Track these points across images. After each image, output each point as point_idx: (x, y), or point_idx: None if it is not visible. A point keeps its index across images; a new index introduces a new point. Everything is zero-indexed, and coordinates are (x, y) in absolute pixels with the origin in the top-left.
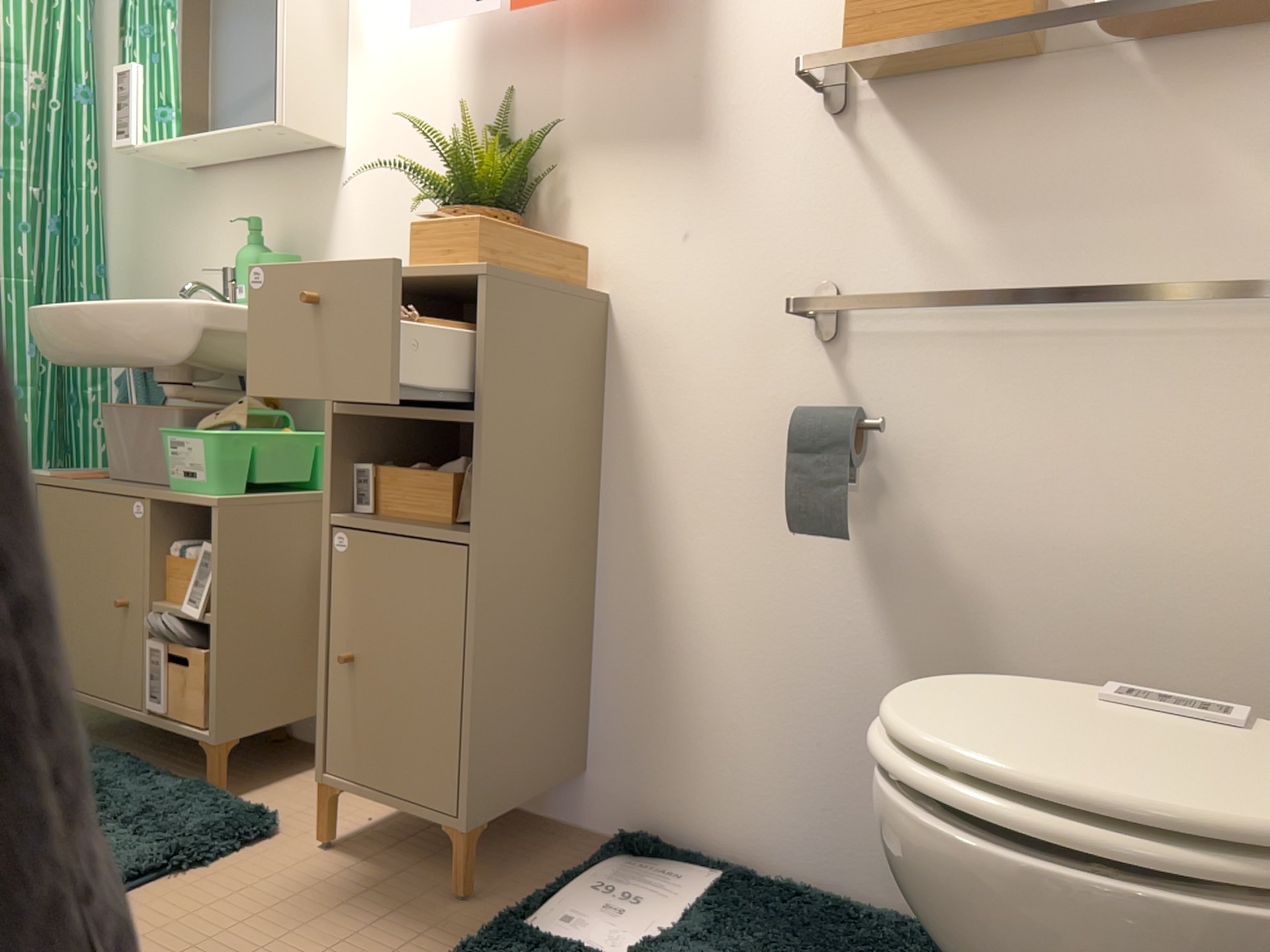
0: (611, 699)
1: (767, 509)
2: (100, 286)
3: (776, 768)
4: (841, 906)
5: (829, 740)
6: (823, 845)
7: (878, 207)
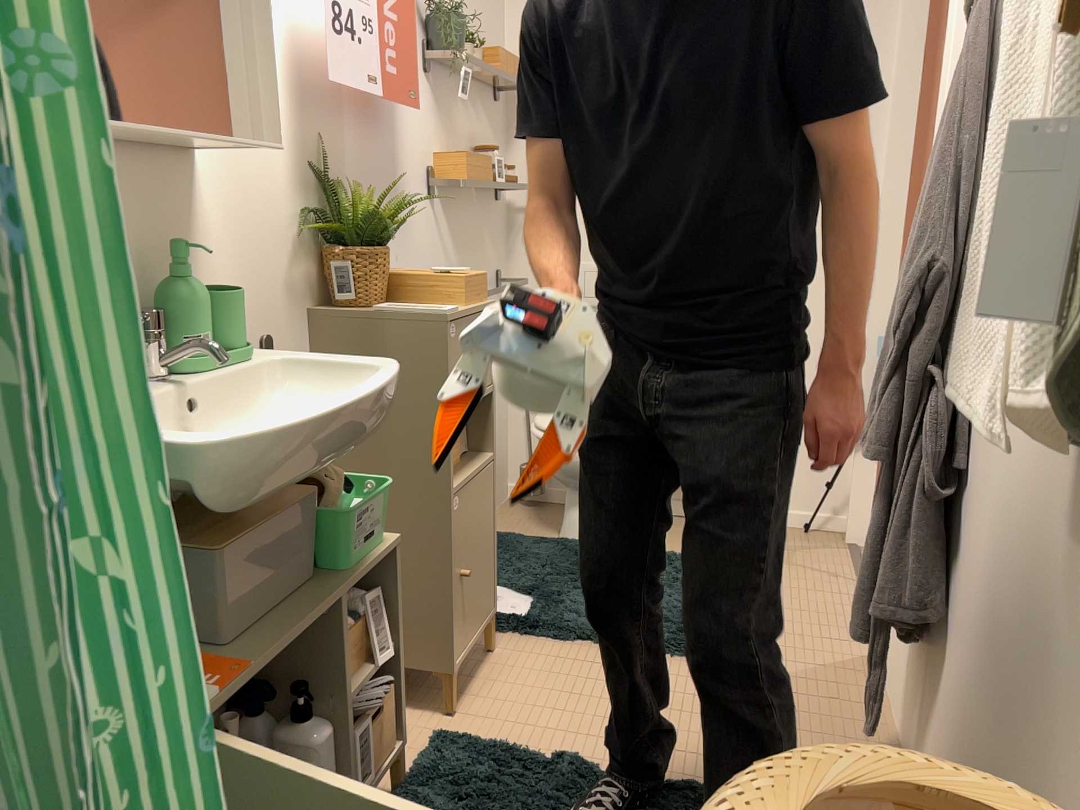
0: None
1: None
2: None
3: None
4: None
5: None
6: None
7: (443, 249)
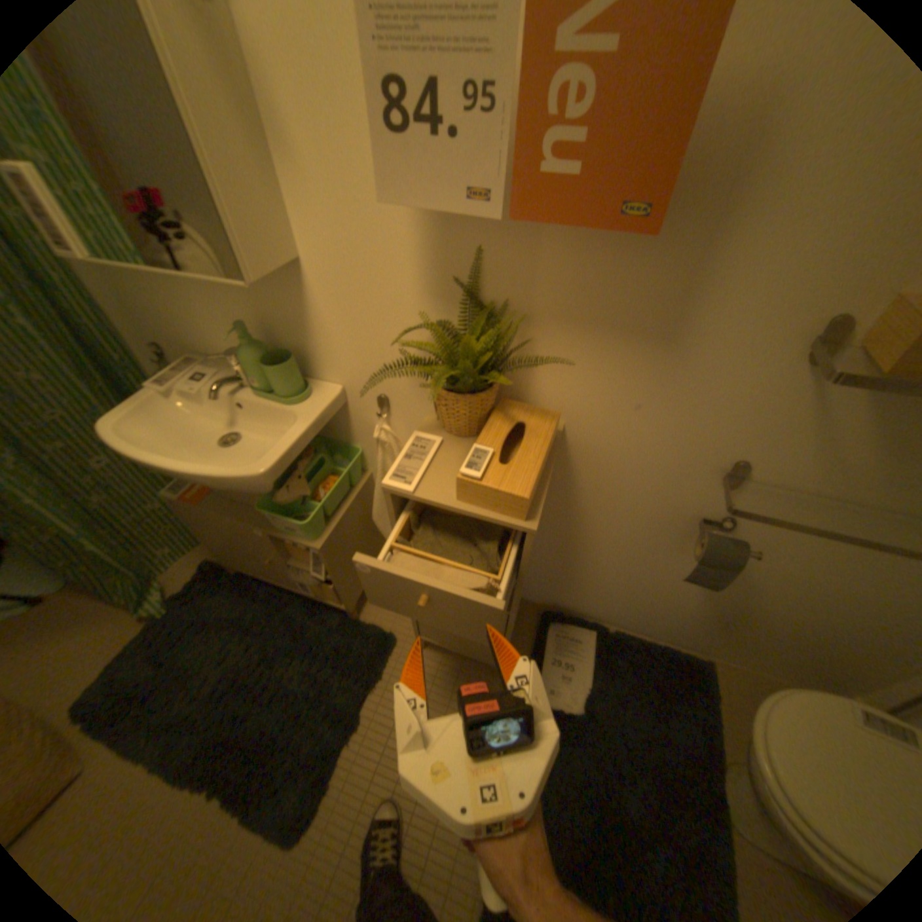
0: (541, 572)
1: (653, 538)
2: (92, 311)
3: (625, 605)
4: (650, 650)
5: (656, 605)
6: (640, 624)
7: (813, 428)
